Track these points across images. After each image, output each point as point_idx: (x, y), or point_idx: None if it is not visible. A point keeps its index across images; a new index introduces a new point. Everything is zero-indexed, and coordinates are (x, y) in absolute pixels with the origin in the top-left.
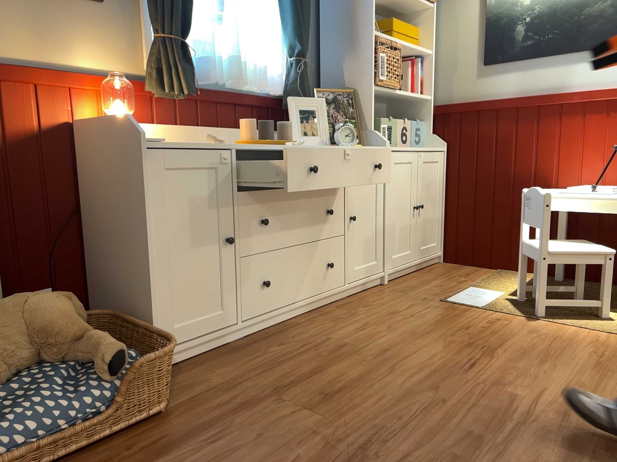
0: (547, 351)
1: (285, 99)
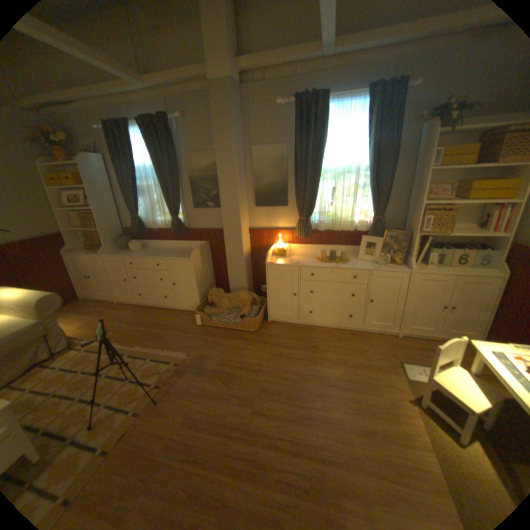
0: (372, 412)
1: (367, 234)
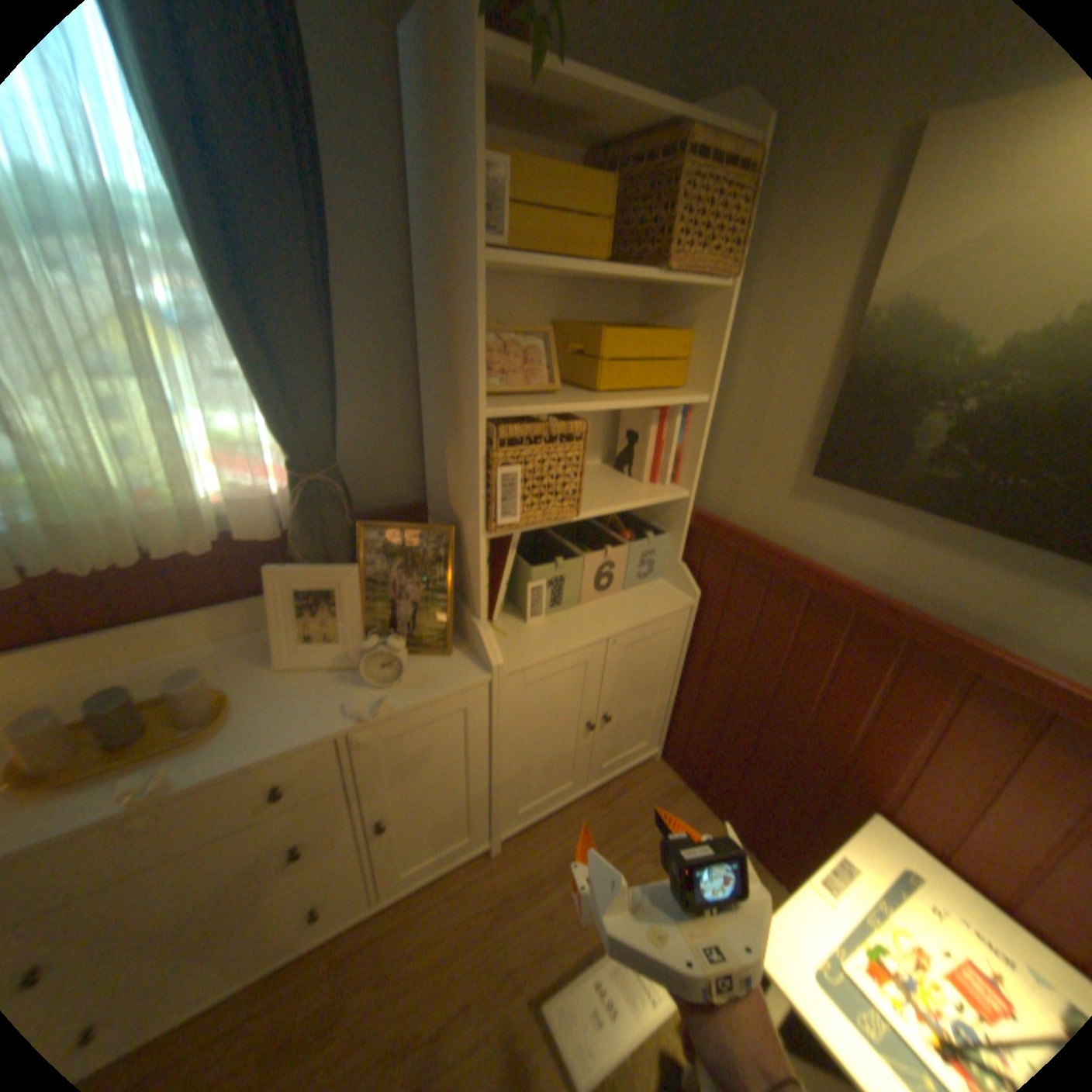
0: None
1: (291, 547)
